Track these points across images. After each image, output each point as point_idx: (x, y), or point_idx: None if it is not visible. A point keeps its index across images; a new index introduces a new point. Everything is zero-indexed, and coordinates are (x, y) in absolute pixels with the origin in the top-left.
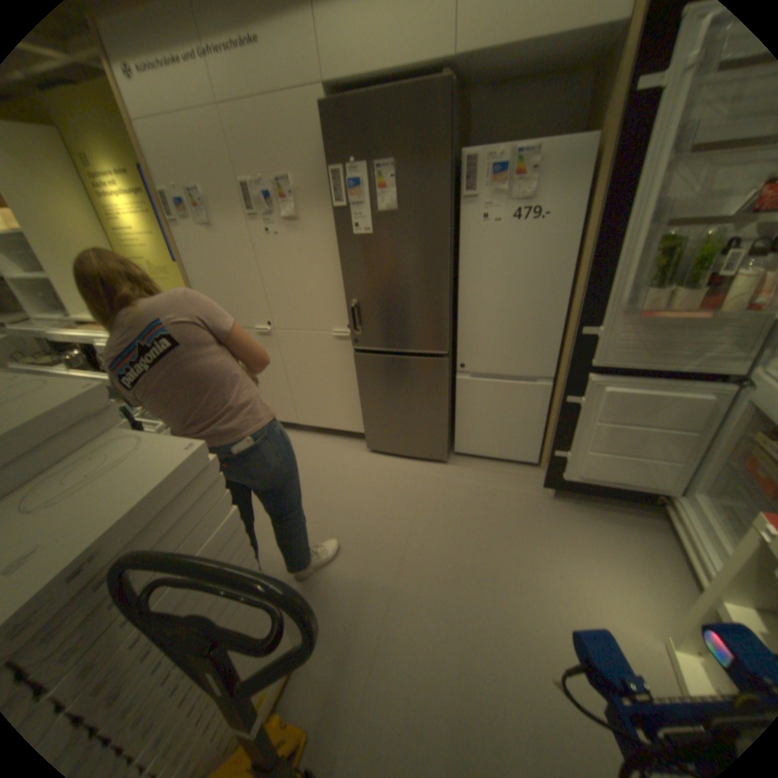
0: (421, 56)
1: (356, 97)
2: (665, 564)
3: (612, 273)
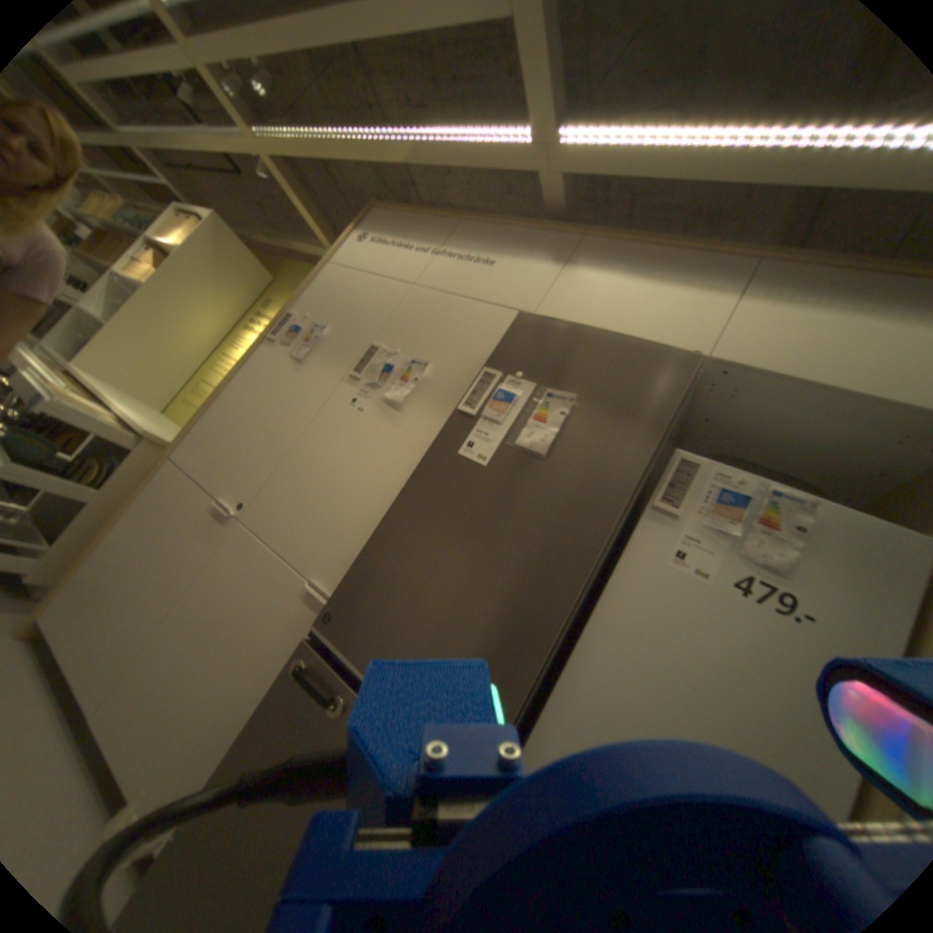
0: (663, 342)
1: (567, 327)
2: None
3: None
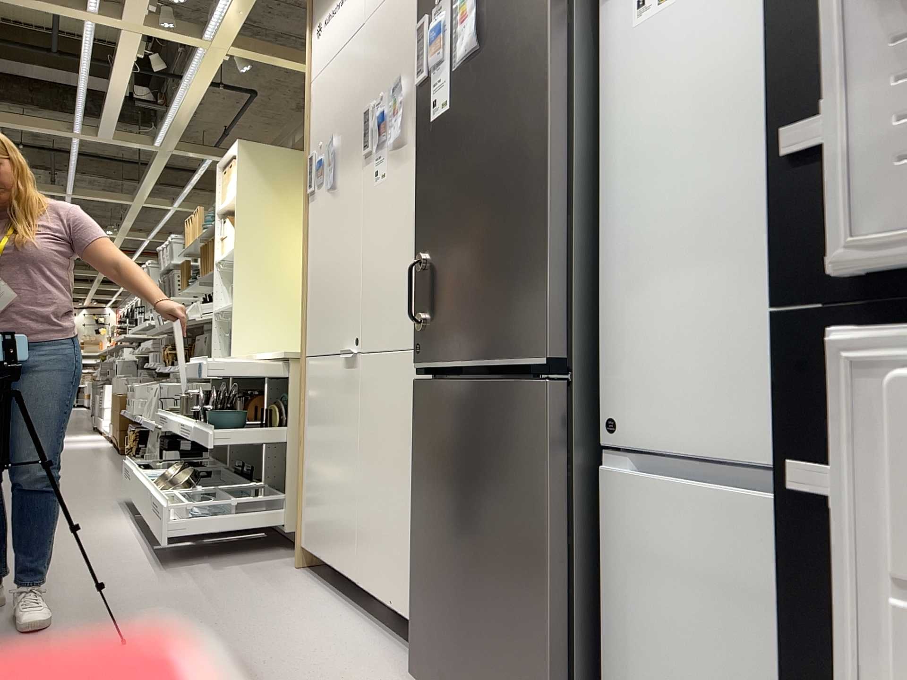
0: None
1: None
2: None
3: None
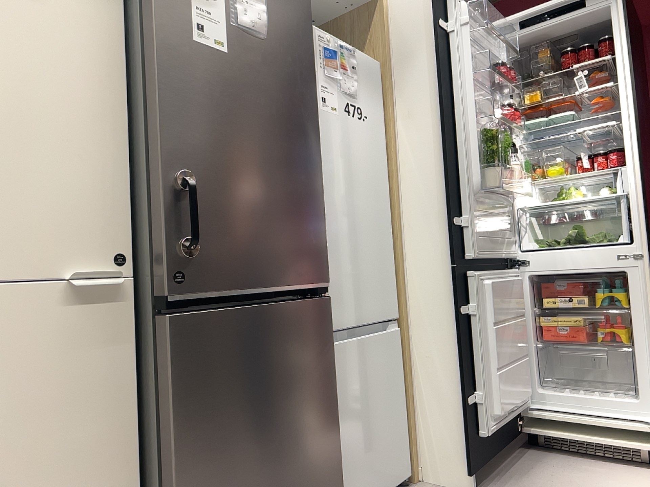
0: None
1: None
2: (588, 466)
3: (457, 162)
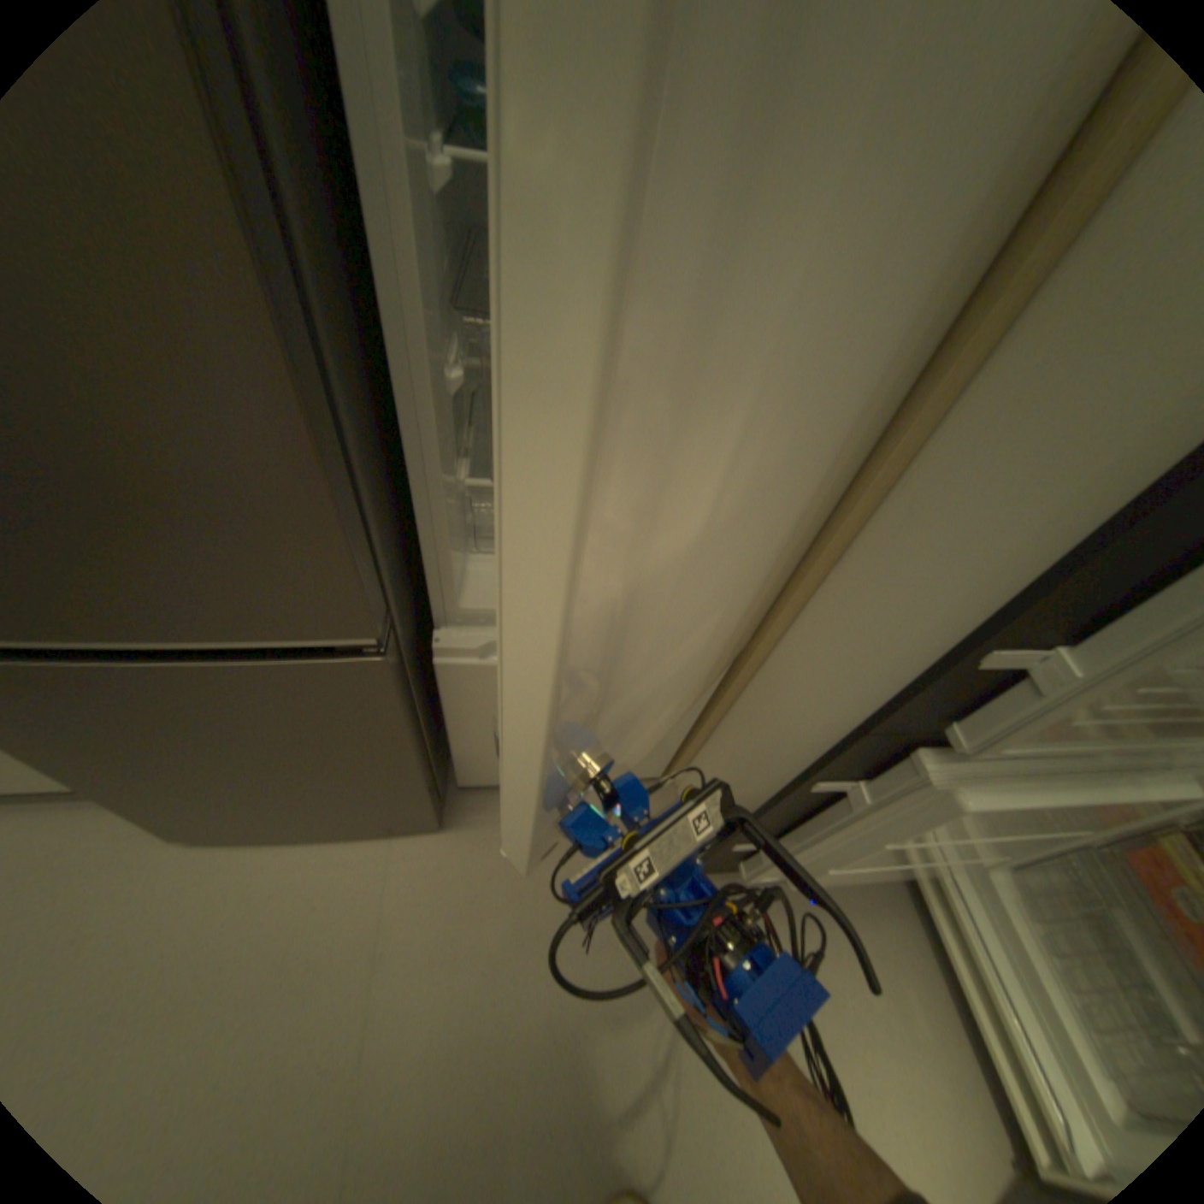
0: None
1: None
2: (913, 1000)
3: None
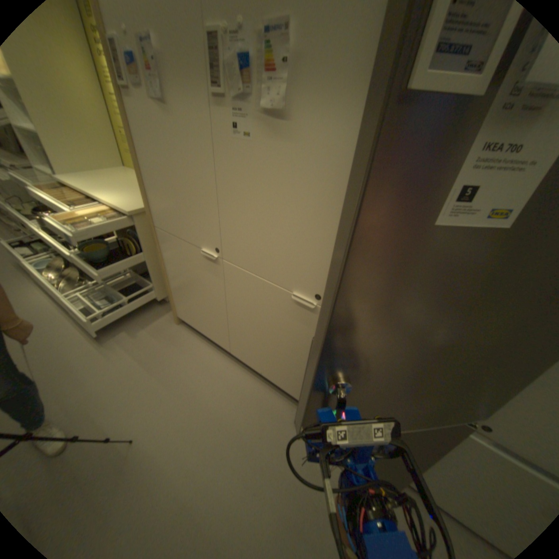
0: None
1: None
2: None
3: None
